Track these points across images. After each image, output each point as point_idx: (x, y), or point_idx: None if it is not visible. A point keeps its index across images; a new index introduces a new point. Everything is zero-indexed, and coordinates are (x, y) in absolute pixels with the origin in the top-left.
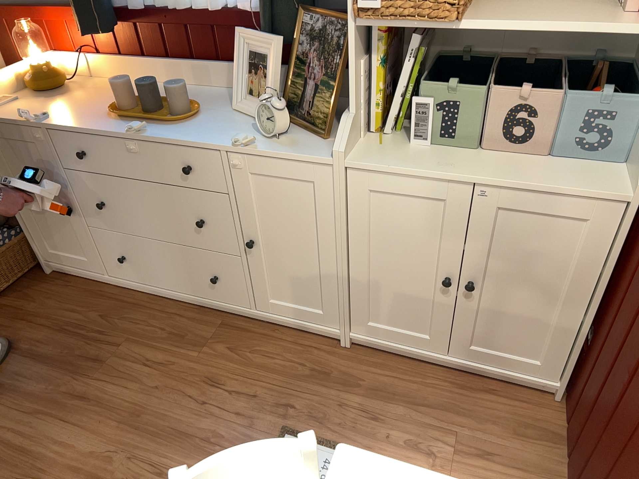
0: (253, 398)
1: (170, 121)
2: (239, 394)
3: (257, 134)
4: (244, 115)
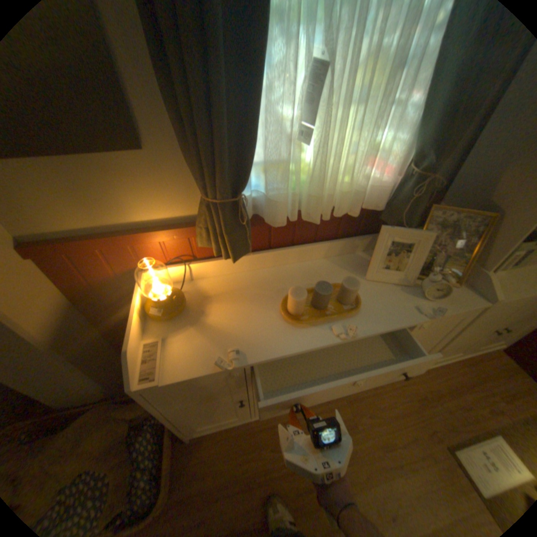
0: (418, 444)
1: (355, 312)
2: (410, 448)
3: (416, 298)
4: (378, 281)
